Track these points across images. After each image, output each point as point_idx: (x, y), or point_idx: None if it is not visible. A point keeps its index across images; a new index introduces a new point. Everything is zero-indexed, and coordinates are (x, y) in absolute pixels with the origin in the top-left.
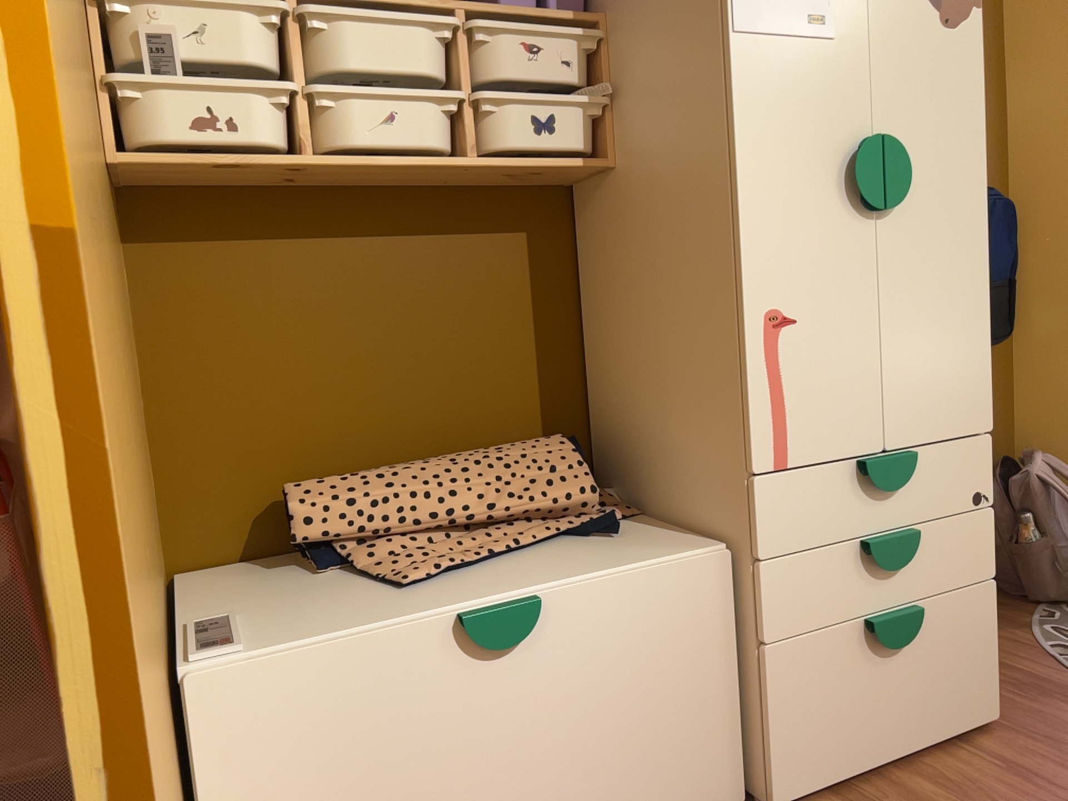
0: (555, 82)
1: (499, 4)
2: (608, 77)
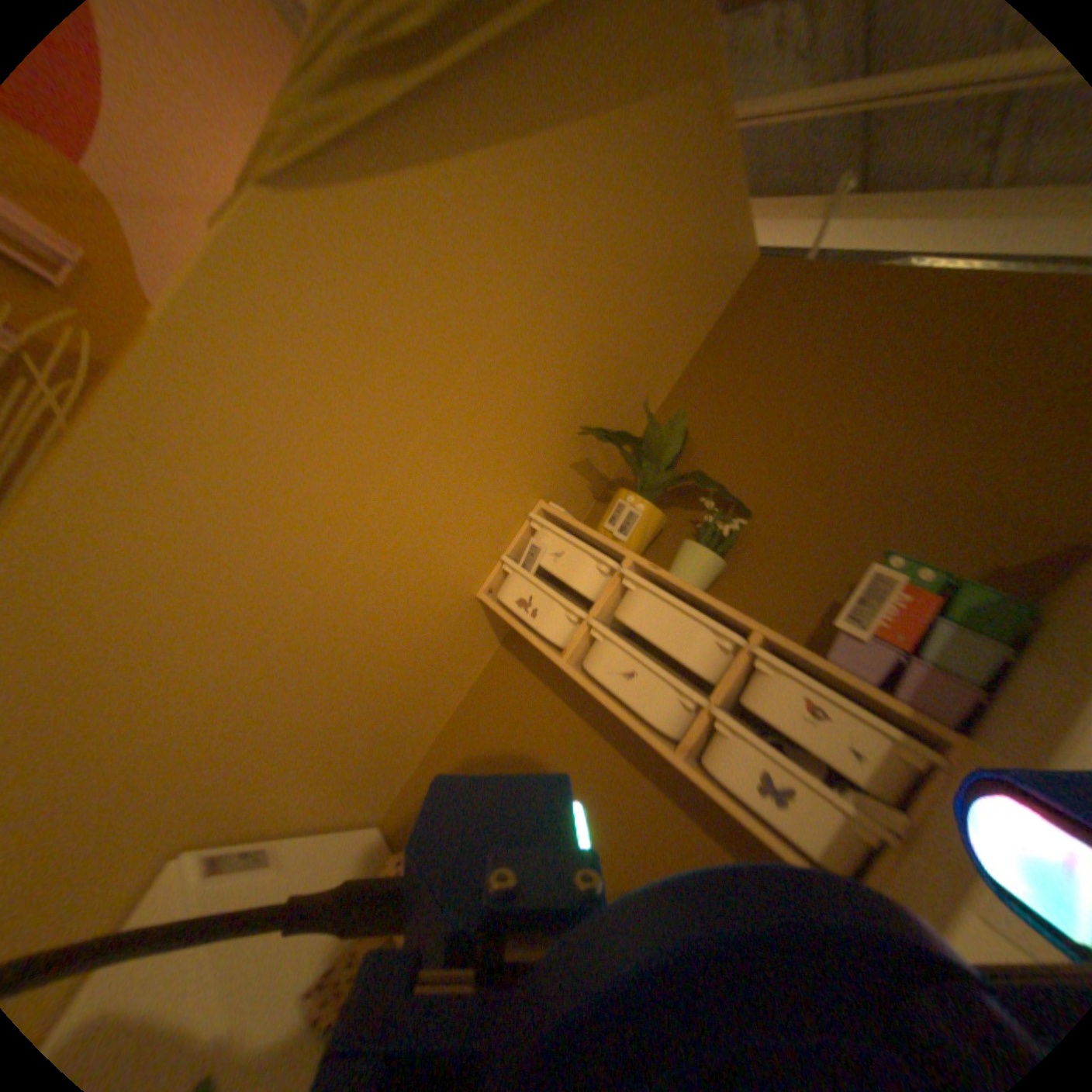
0: (827, 762)
1: (807, 651)
2: (920, 815)
